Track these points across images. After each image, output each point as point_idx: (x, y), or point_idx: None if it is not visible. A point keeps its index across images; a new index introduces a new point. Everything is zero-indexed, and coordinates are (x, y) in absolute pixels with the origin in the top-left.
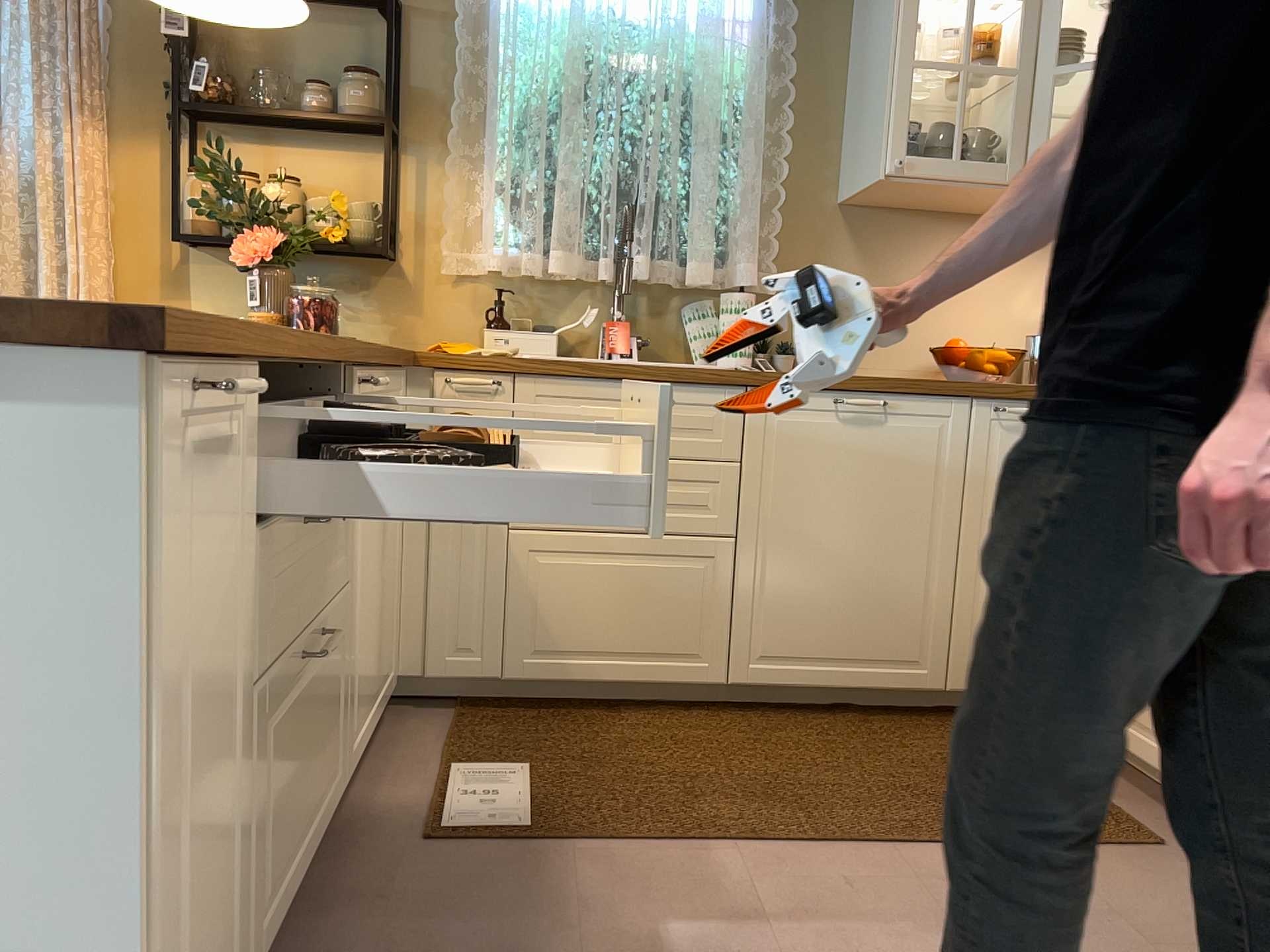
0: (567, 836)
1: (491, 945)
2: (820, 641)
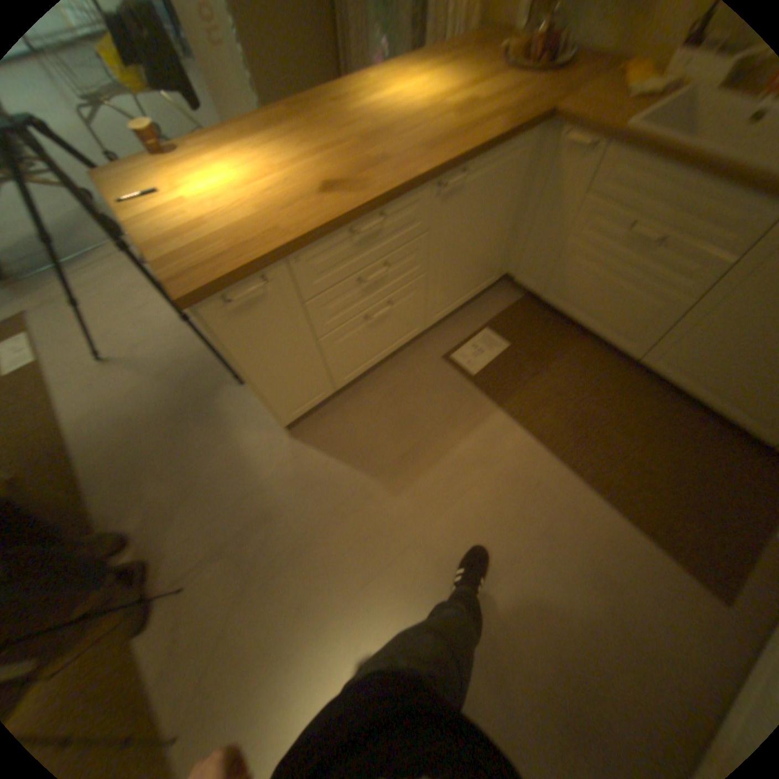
0: (480, 388)
1: (416, 411)
2: (707, 378)
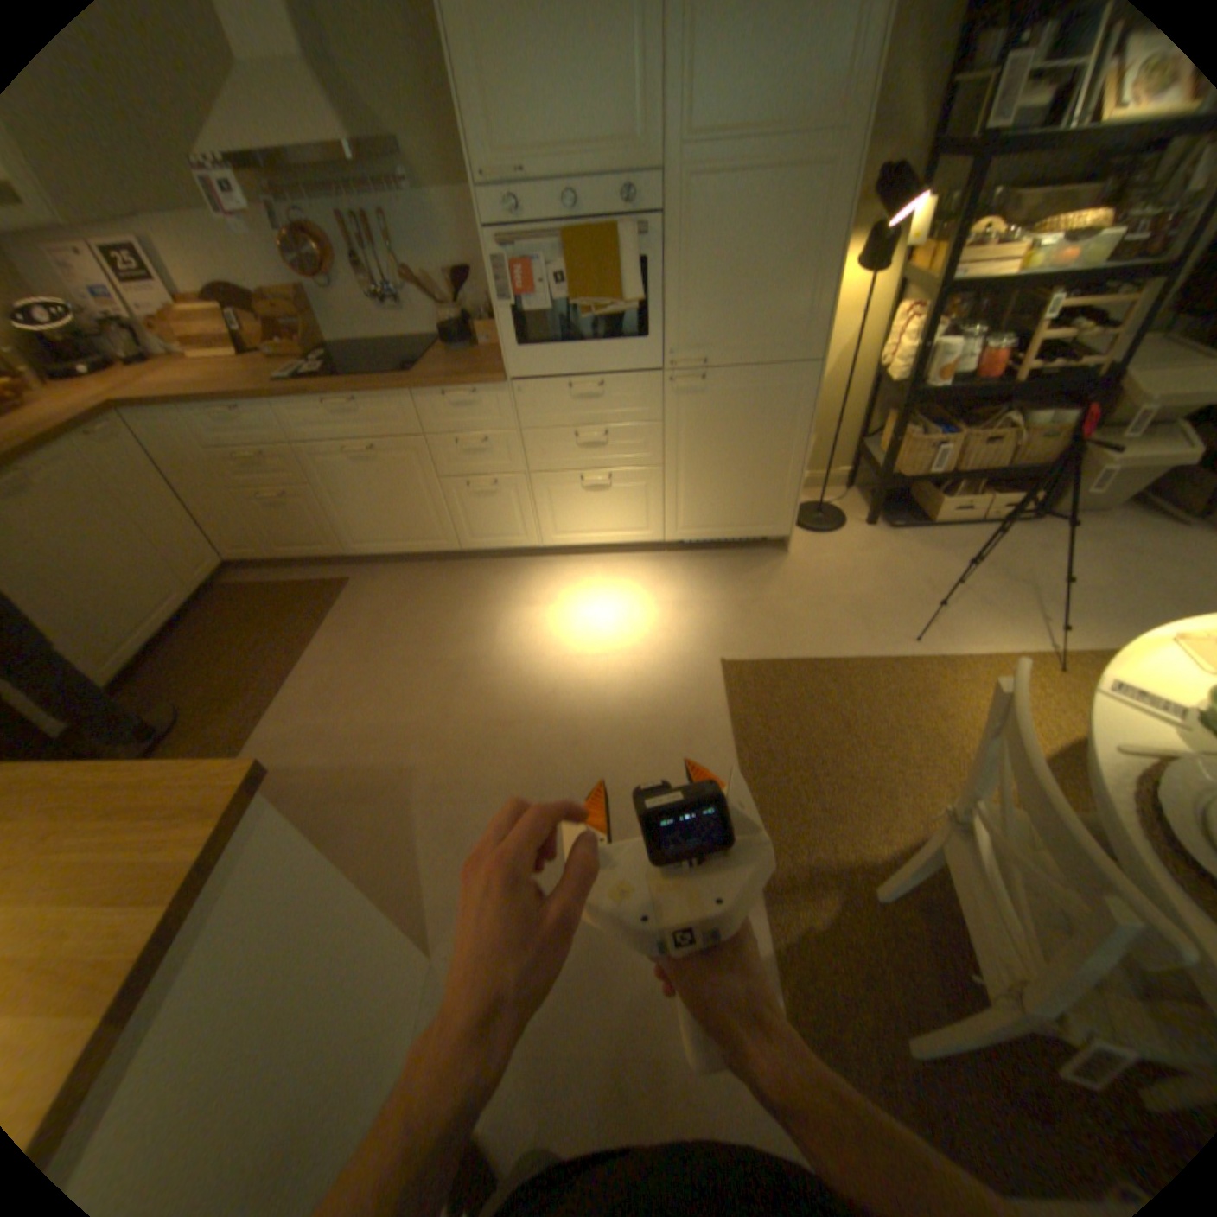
0: None
1: None
2: (119, 628)
